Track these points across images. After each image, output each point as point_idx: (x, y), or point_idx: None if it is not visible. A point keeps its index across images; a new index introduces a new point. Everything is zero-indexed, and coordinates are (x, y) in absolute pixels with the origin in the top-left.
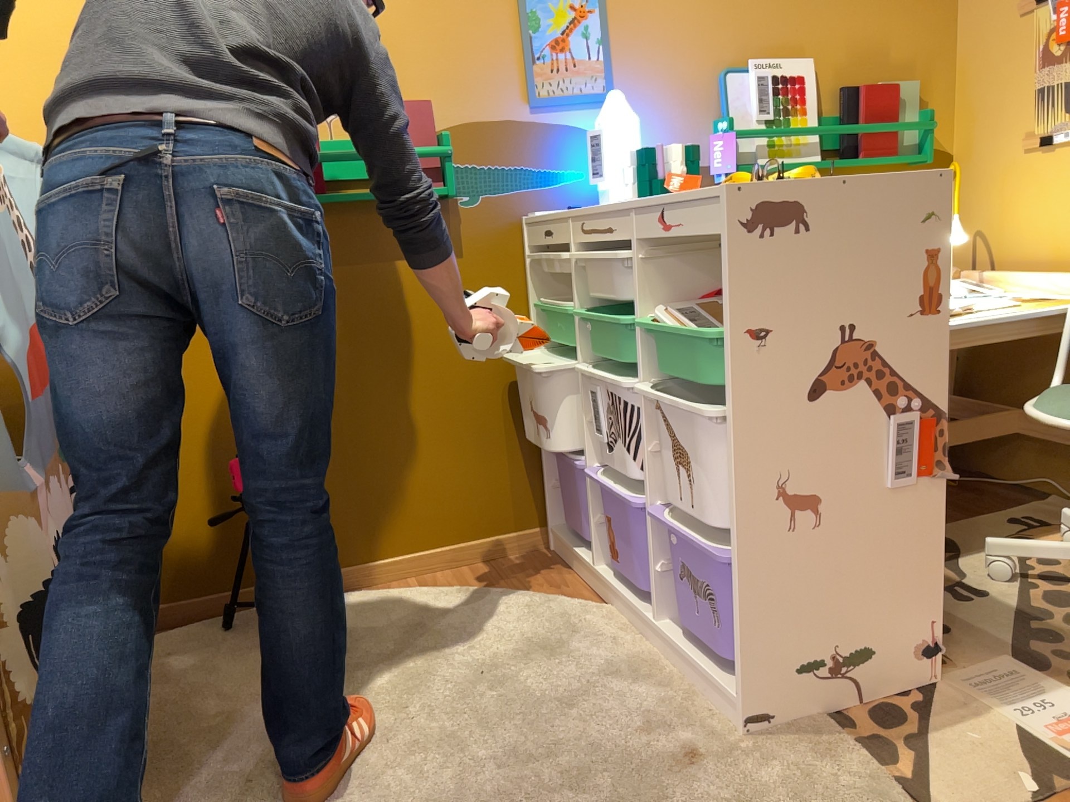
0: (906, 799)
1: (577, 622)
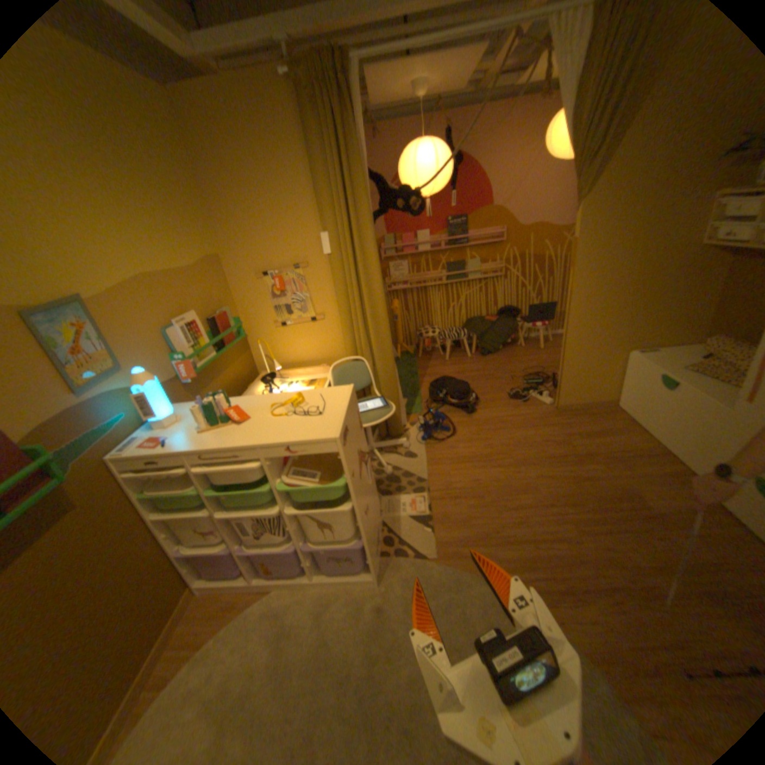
0: (419, 559)
1: (270, 612)
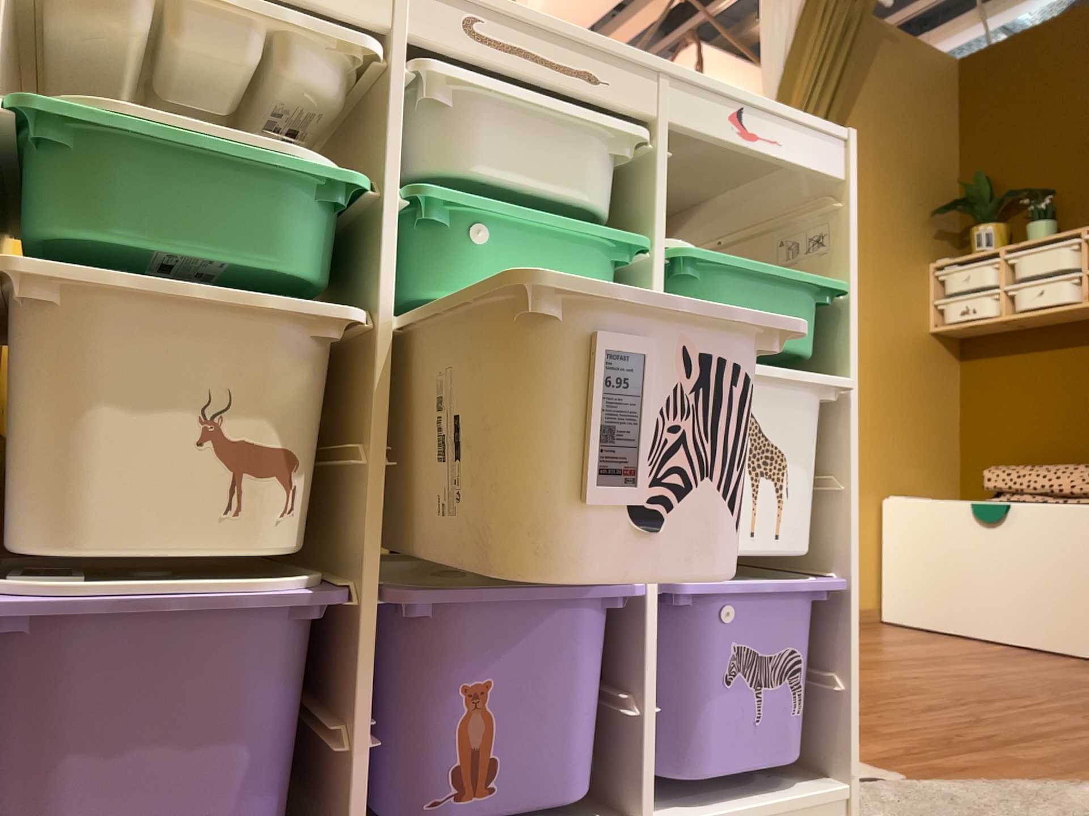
0: (864, 775)
1: None
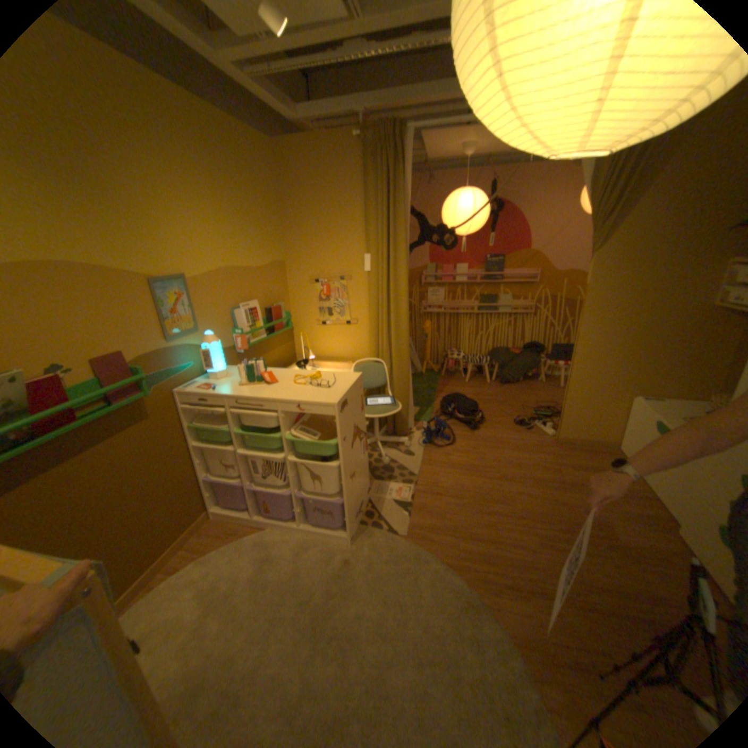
0: (391, 533)
1: (262, 543)
